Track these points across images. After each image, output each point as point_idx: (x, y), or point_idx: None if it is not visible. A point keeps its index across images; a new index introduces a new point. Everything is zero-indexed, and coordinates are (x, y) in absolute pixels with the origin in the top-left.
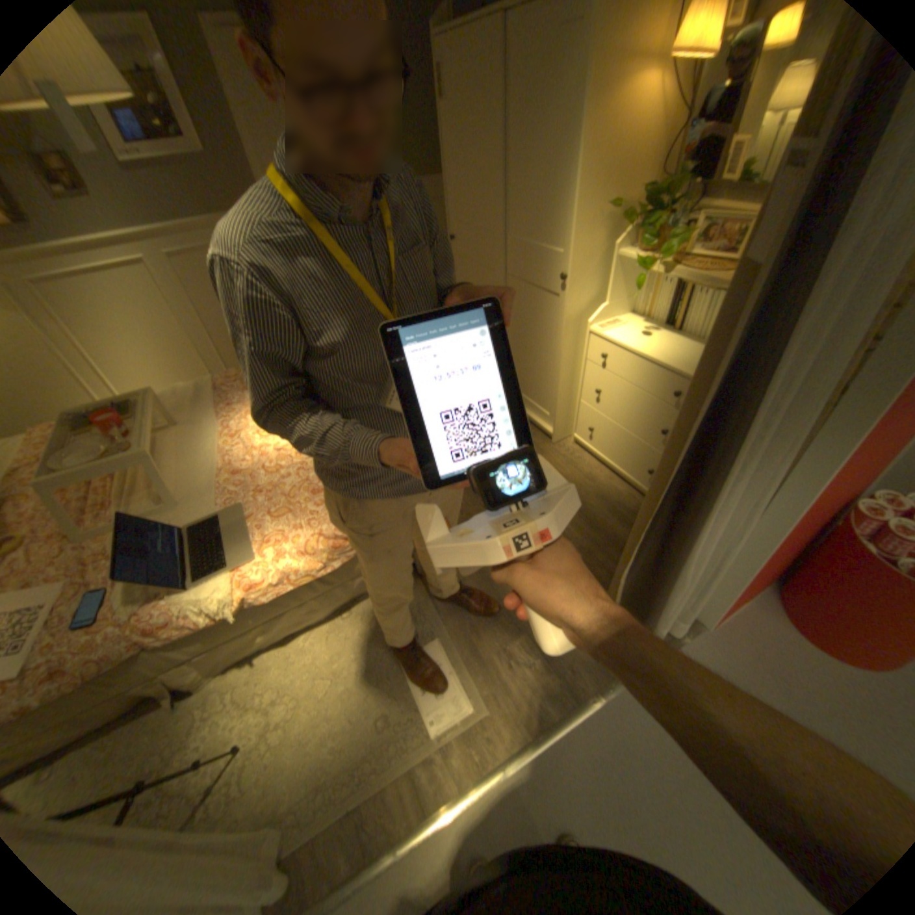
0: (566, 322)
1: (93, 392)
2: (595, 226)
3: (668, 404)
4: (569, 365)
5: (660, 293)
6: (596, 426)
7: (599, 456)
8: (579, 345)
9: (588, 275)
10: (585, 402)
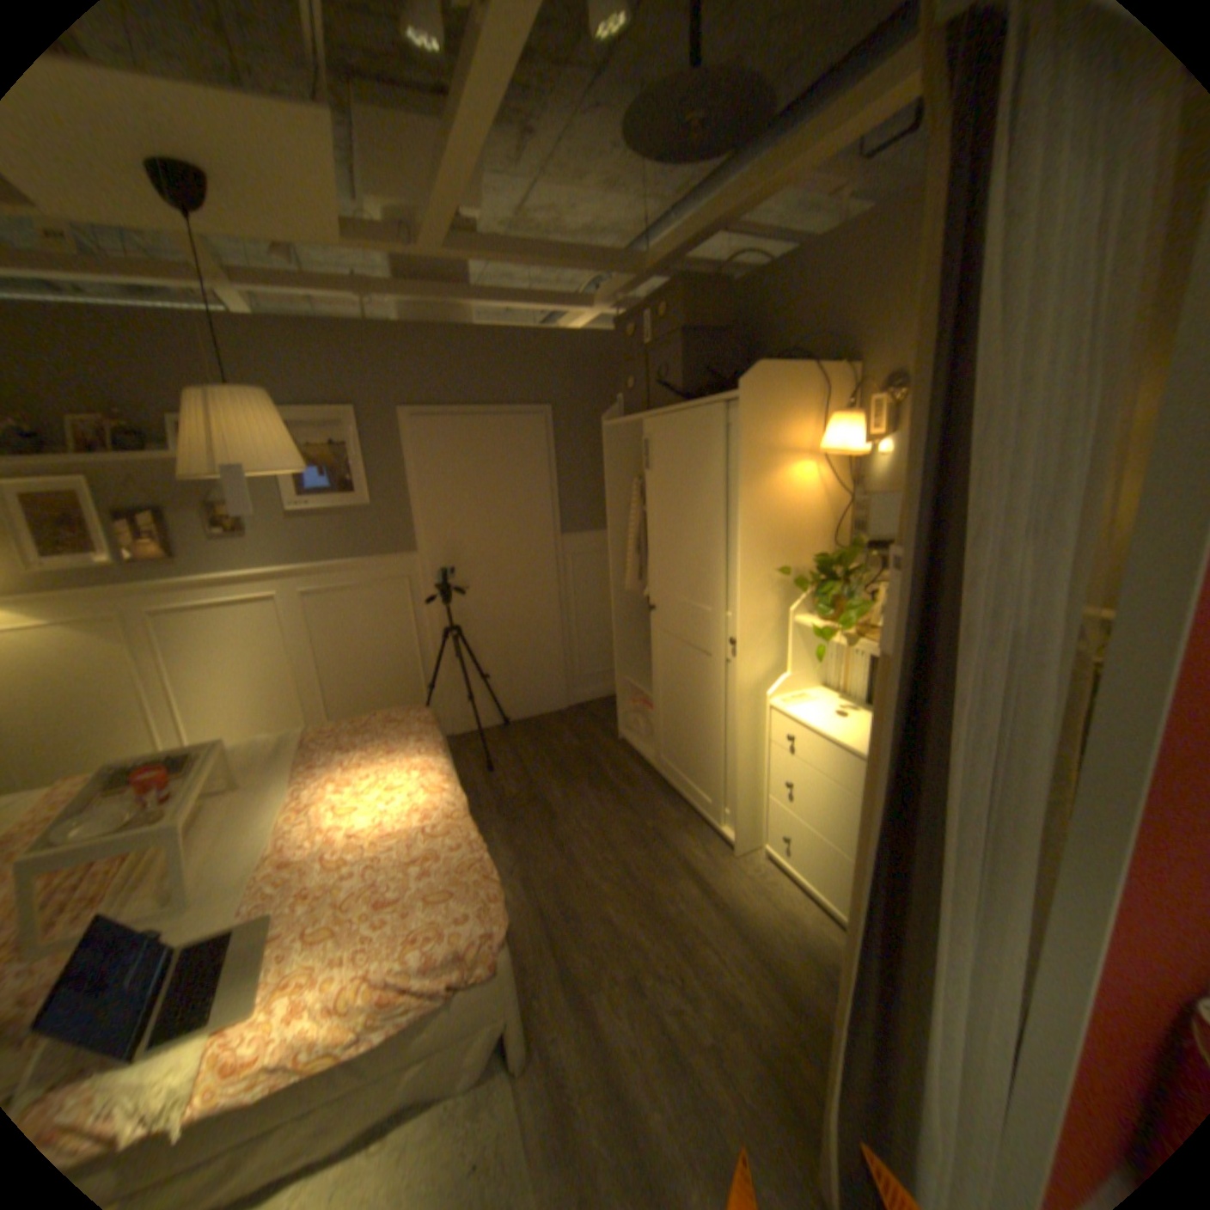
0: (740, 692)
1: (161, 736)
2: (764, 591)
3: None
4: (750, 746)
5: (854, 666)
6: (793, 835)
7: (803, 883)
8: (761, 721)
9: (763, 640)
10: (776, 799)
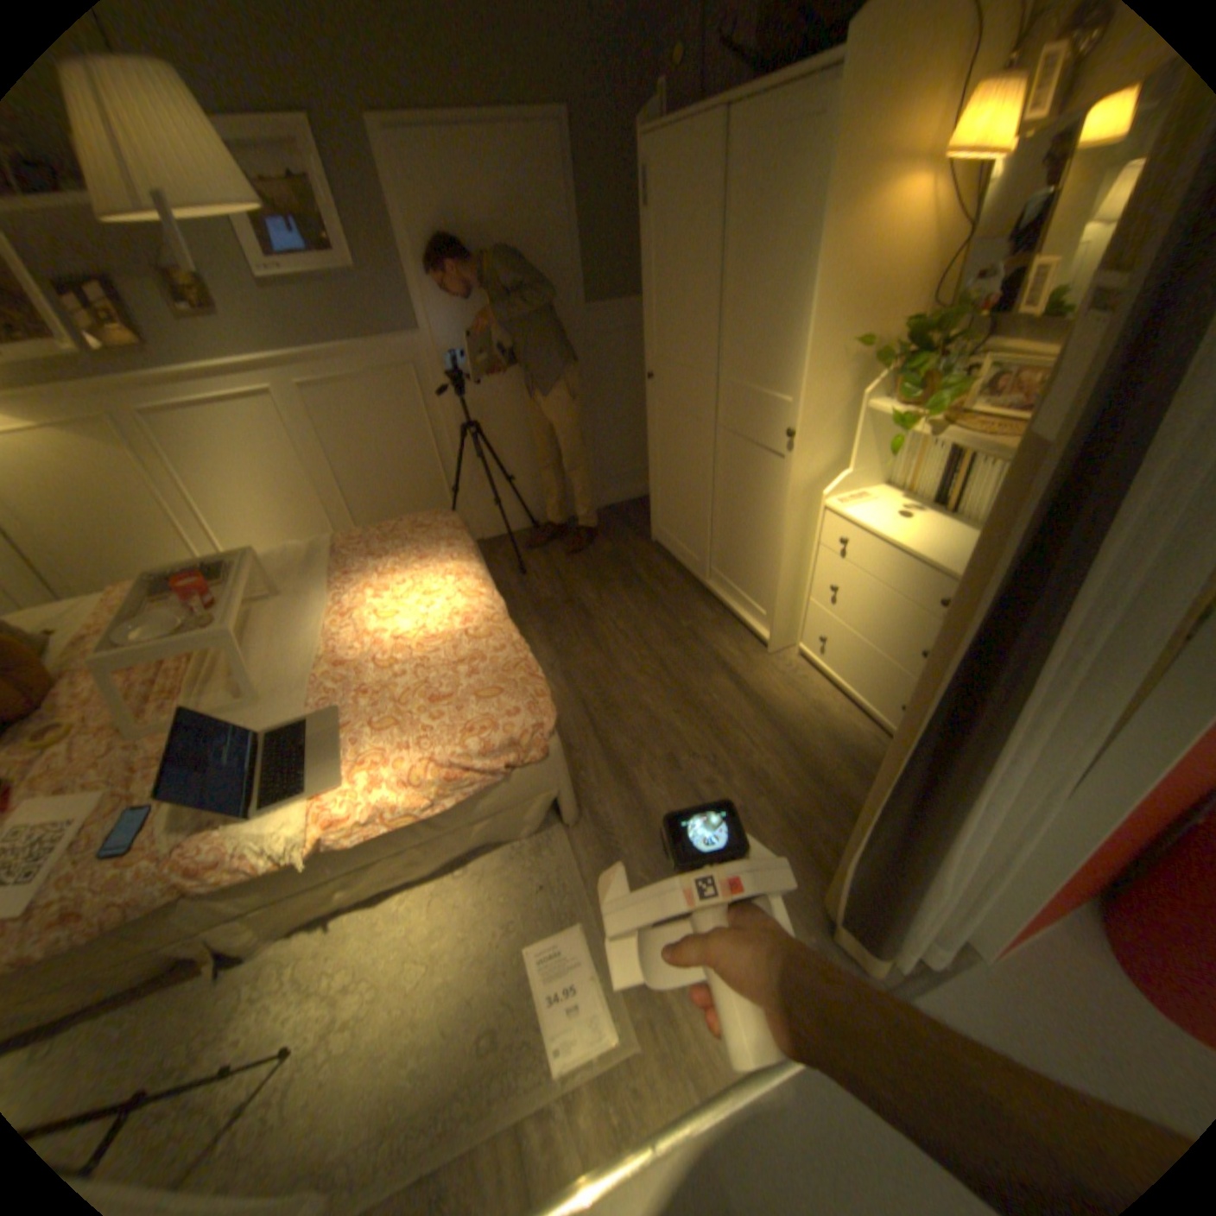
0: (792, 492)
1: (193, 546)
2: (836, 369)
3: (933, 616)
4: (796, 549)
5: (927, 460)
6: (829, 636)
7: (833, 677)
8: (810, 523)
9: (825, 432)
10: (816, 602)
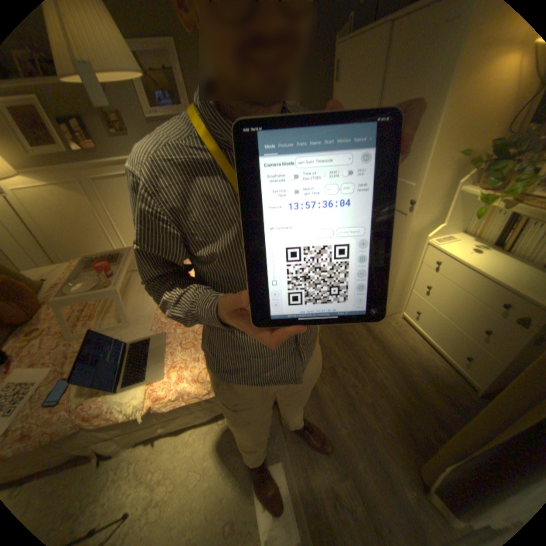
0: (409, 234)
1: (112, 241)
2: (444, 168)
3: (495, 312)
4: (407, 264)
5: (493, 221)
6: (423, 311)
7: (422, 333)
8: (417, 251)
9: (433, 202)
10: (416, 292)
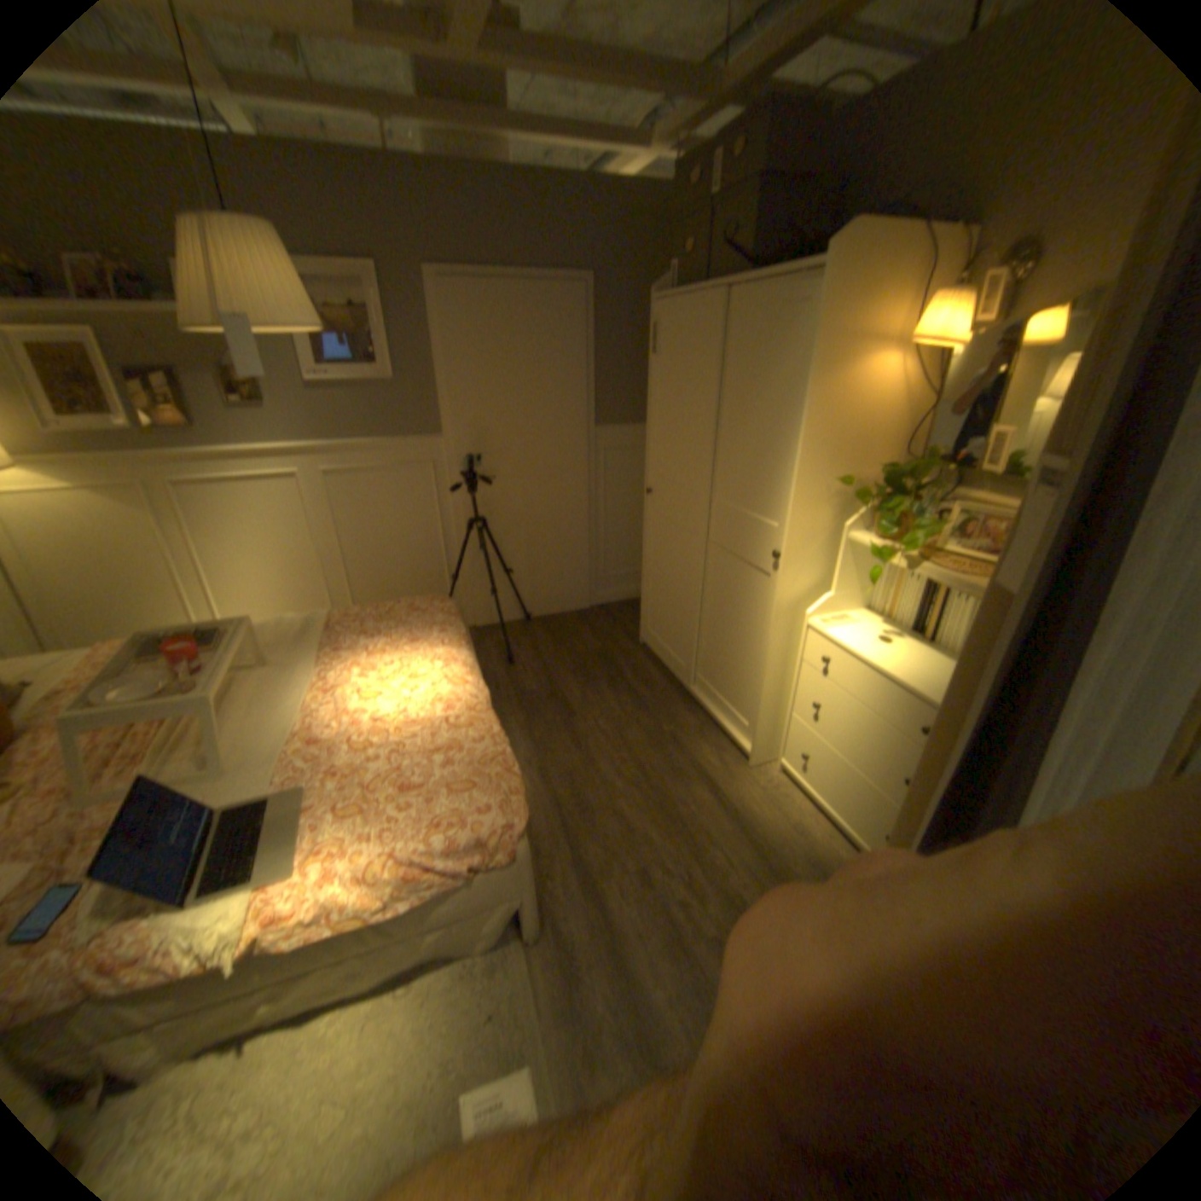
0: (777, 608)
1: (193, 607)
2: (819, 501)
3: (915, 742)
4: (780, 663)
5: (906, 590)
6: (812, 753)
7: (816, 797)
8: (794, 638)
9: (810, 555)
10: (799, 716)
